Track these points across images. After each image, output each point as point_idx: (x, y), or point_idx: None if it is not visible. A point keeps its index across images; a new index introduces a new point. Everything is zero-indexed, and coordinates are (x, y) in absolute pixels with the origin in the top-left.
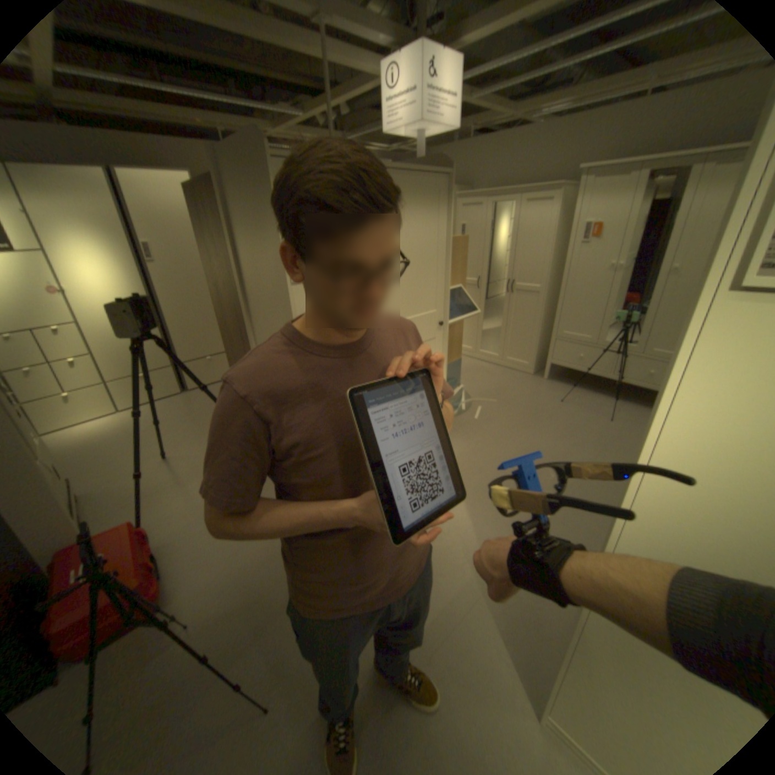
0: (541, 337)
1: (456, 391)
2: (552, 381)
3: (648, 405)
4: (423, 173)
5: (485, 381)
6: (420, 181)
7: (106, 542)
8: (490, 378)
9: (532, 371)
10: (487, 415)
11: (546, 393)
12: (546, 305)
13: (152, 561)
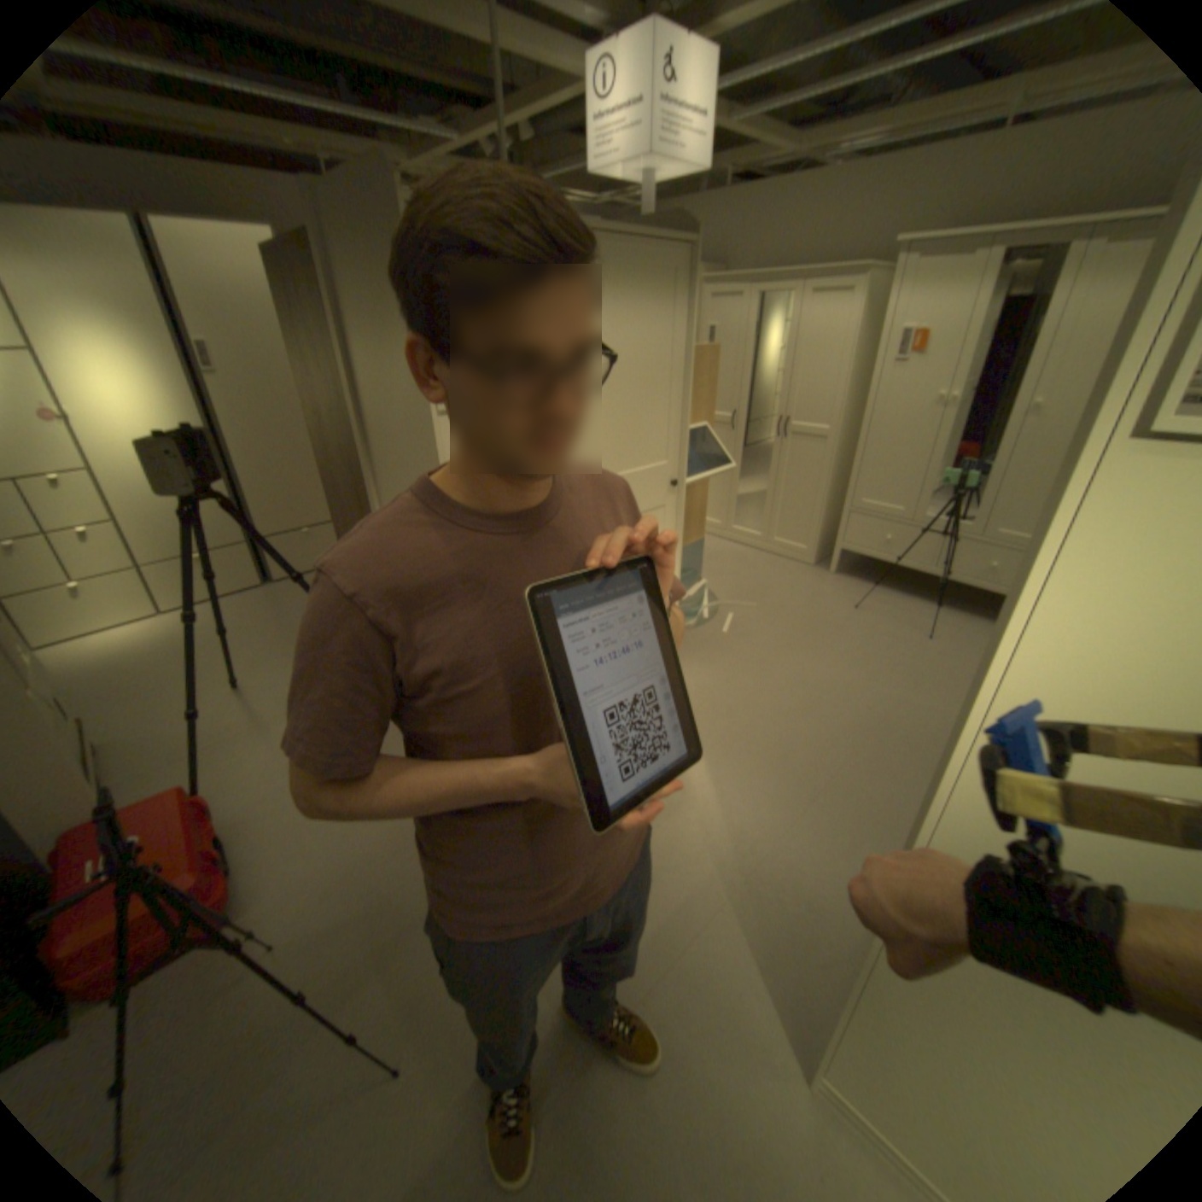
0: (827, 508)
1: (695, 590)
2: (842, 577)
3: (987, 615)
4: (651, 241)
5: (740, 574)
6: (646, 254)
7: (143, 817)
8: (748, 569)
9: (812, 561)
10: (742, 627)
11: (833, 595)
12: (837, 458)
13: (217, 846)
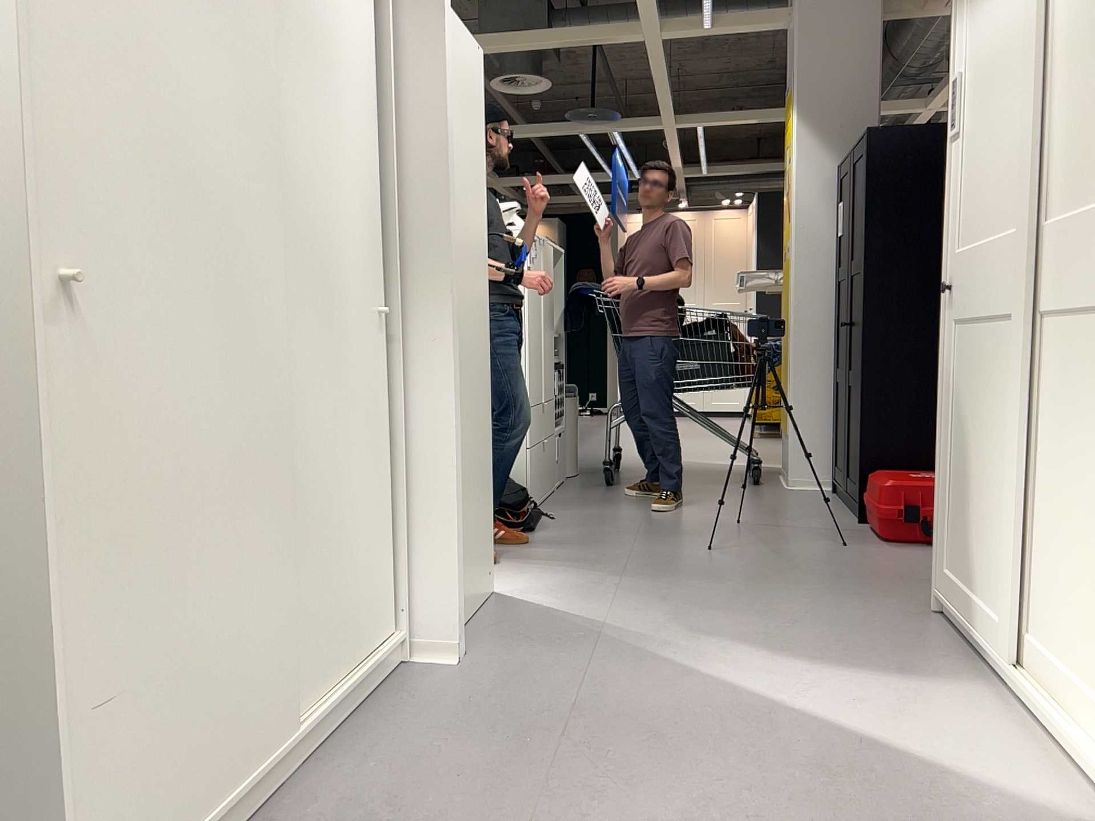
0: None
1: None
2: None
3: None
4: None
5: None
6: None
7: None
8: None
9: None
10: None
11: None
12: None
13: None
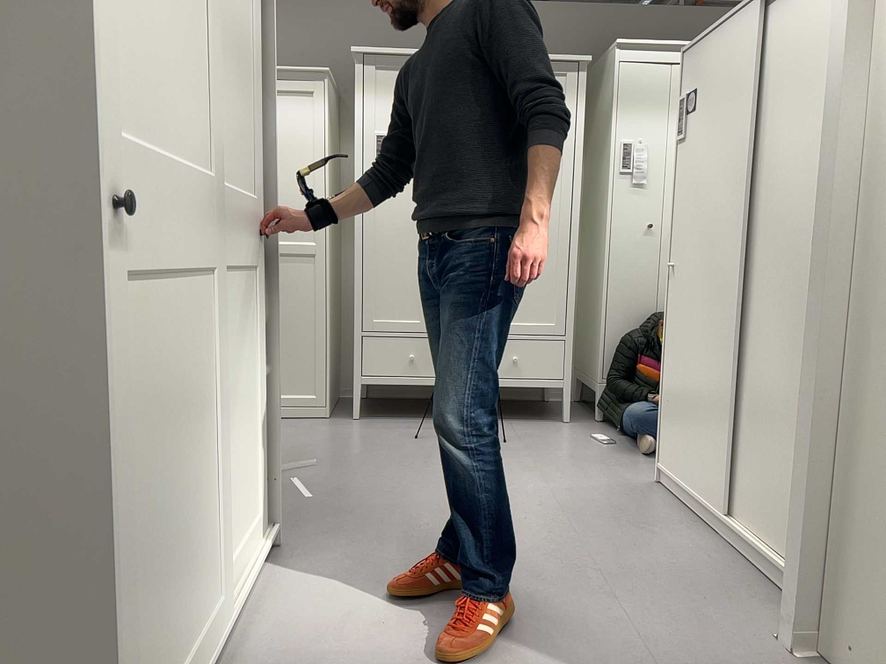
0: (330, 338)
1: None
2: (367, 419)
3: (516, 416)
4: None
5: None
6: None
7: None
8: None
9: (326, 409)
10: (322, 486)
11: (379, 434)
12: (330, 276)
13: None
